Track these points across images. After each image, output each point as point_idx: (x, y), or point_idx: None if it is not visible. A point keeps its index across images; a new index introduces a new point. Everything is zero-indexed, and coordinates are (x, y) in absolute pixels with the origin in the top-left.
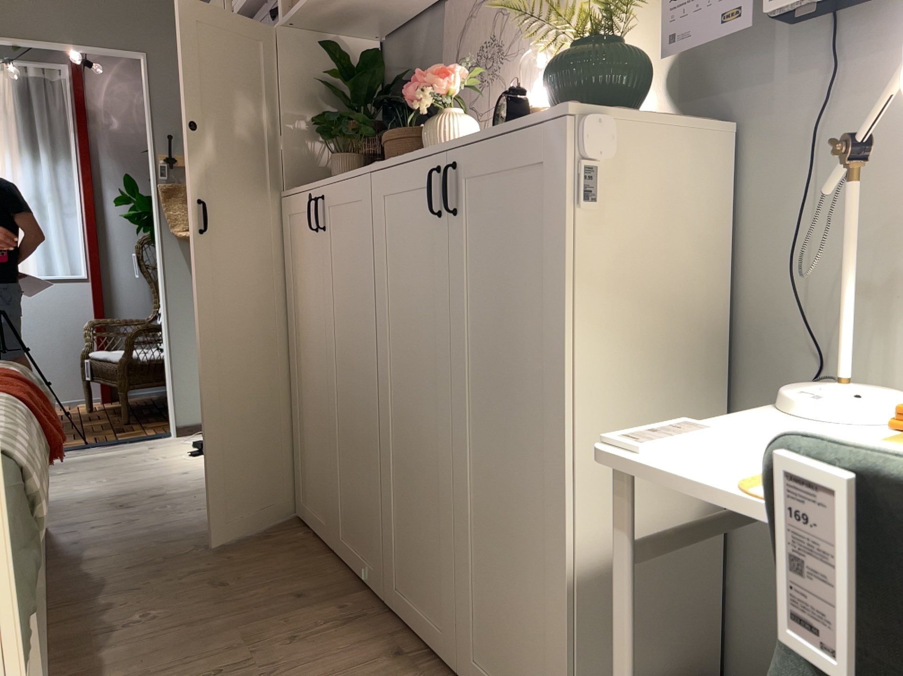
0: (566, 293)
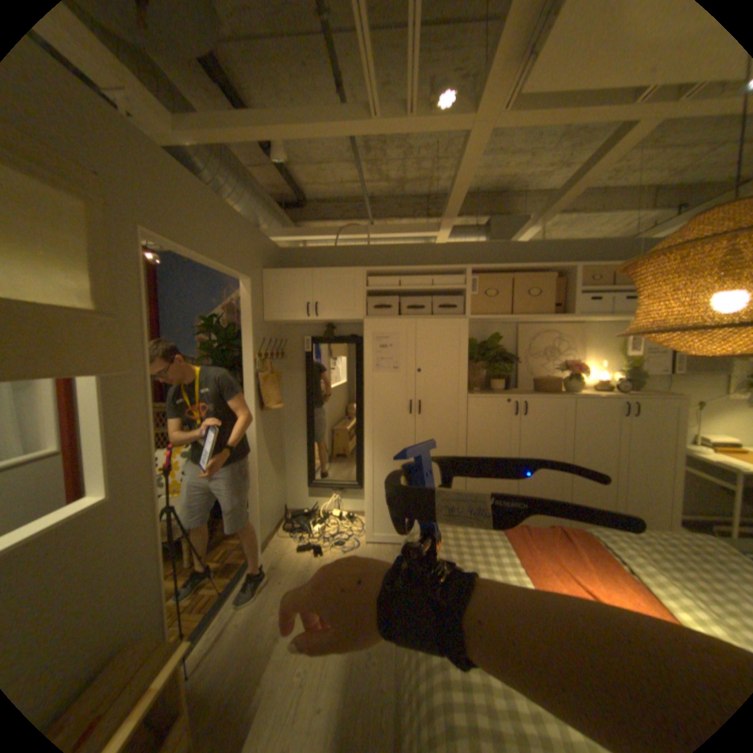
0: (684, 438)
